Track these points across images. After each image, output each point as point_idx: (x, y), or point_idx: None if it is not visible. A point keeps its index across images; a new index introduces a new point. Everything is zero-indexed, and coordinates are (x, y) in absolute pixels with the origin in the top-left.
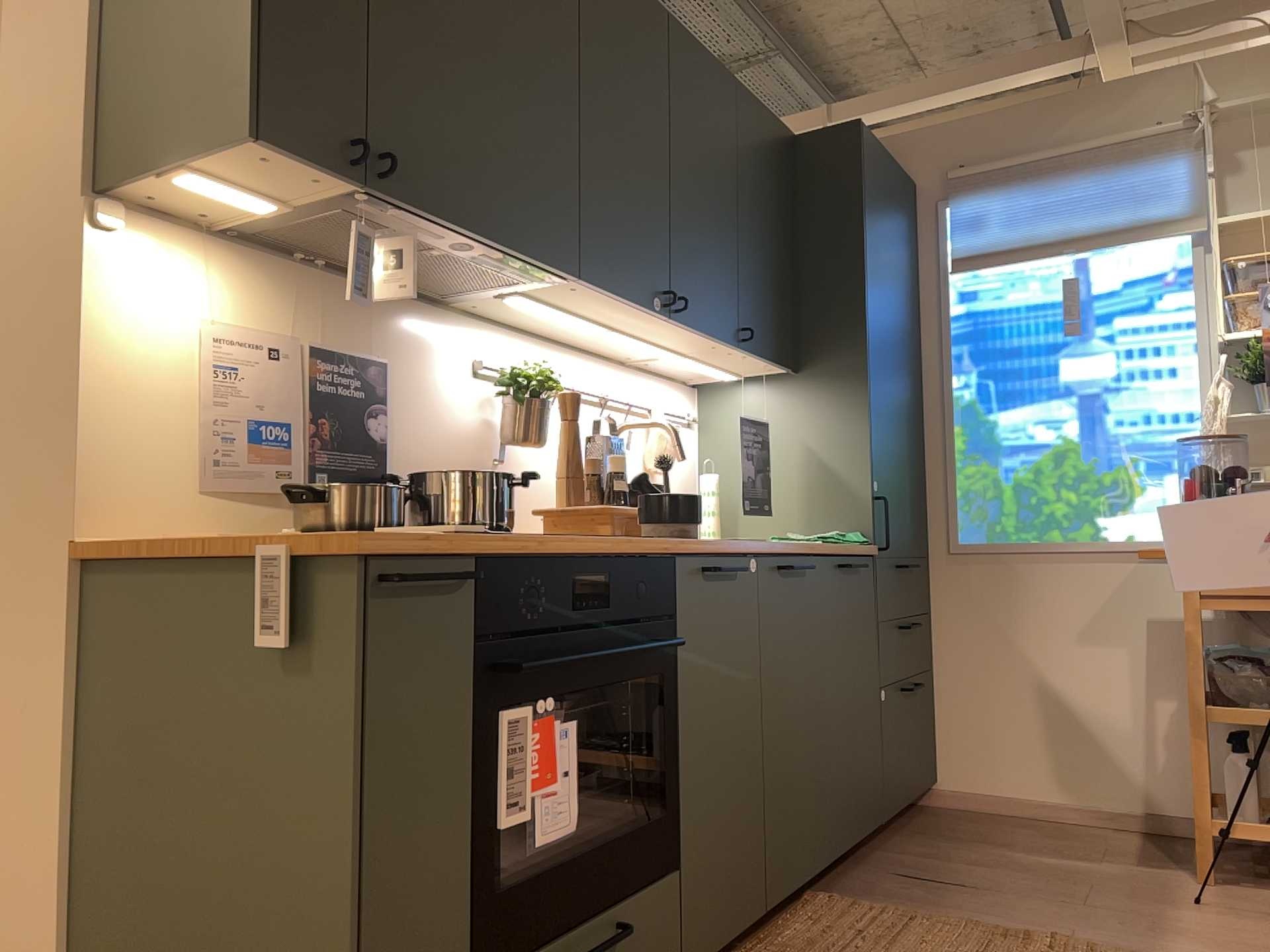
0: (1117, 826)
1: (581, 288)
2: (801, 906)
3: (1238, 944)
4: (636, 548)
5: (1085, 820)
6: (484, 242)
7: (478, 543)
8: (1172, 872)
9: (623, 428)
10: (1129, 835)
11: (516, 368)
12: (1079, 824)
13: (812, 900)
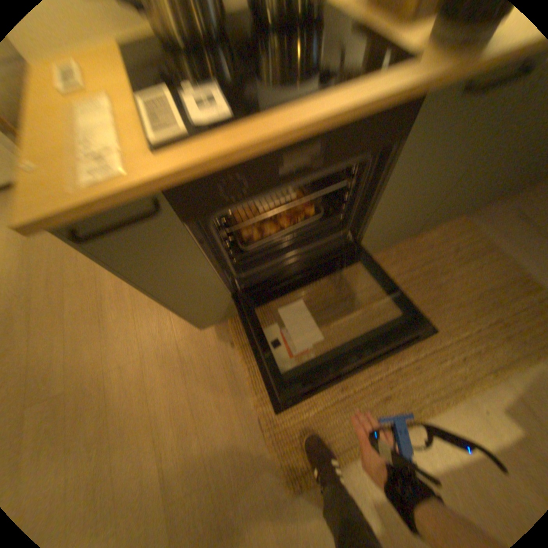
0: None
1: None
2: (446, 220)
3: None
4: (372, 97)
5: None
6: None
7: (149, 184)
8: None
9: None
10: None
11: None
12: None
13: (454, 217)
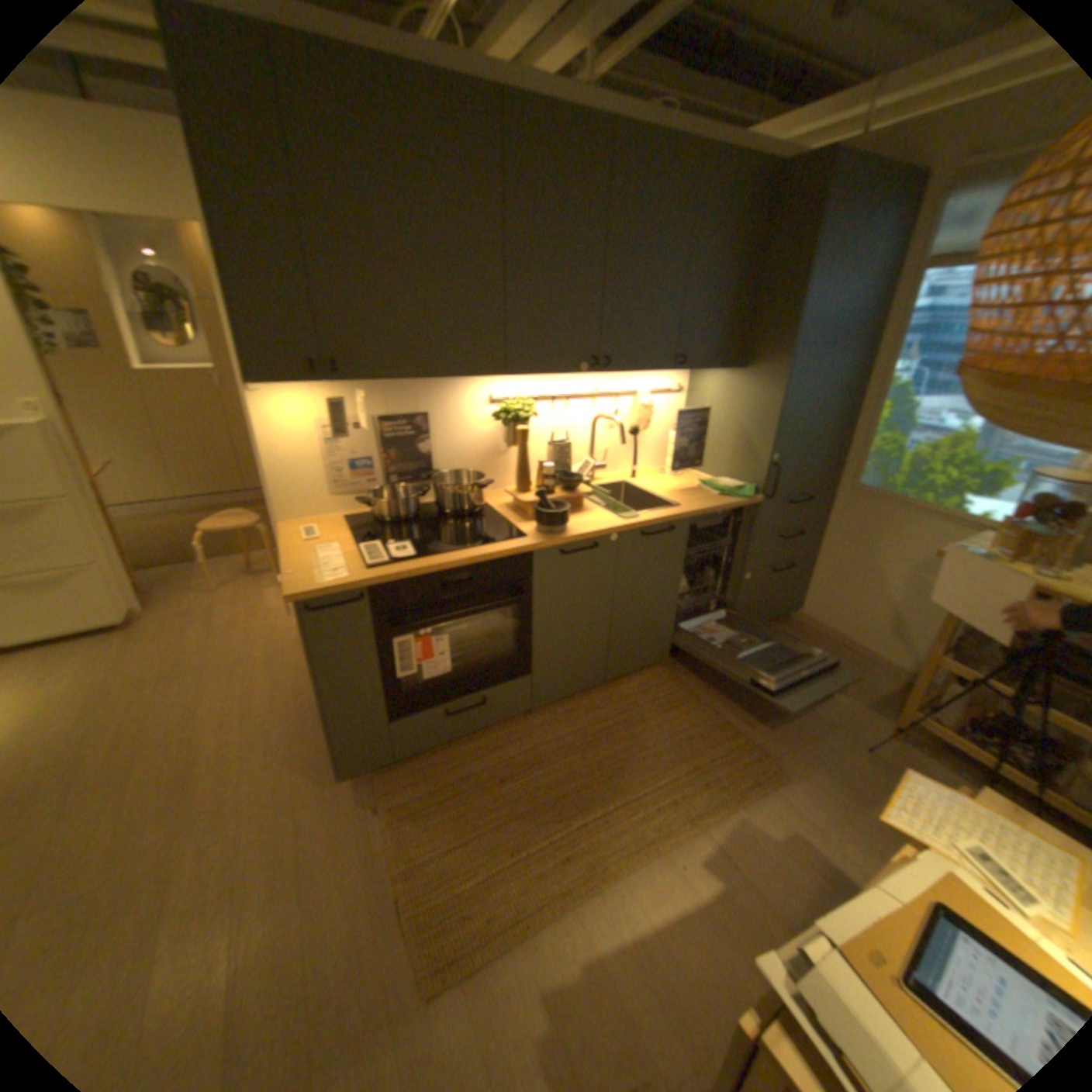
0: (893, 673)
1: (517, 374)
2: (644, 673)
3: (855, 790)
4: (498, 553)
5: (875, 662)
6: (424, 378)
7: (365, 584)
8: (885, 721)
9: (598, 417)
10: (894, 682)
11: (508, 403)
12: (870, 663)
13: (653, 670)
